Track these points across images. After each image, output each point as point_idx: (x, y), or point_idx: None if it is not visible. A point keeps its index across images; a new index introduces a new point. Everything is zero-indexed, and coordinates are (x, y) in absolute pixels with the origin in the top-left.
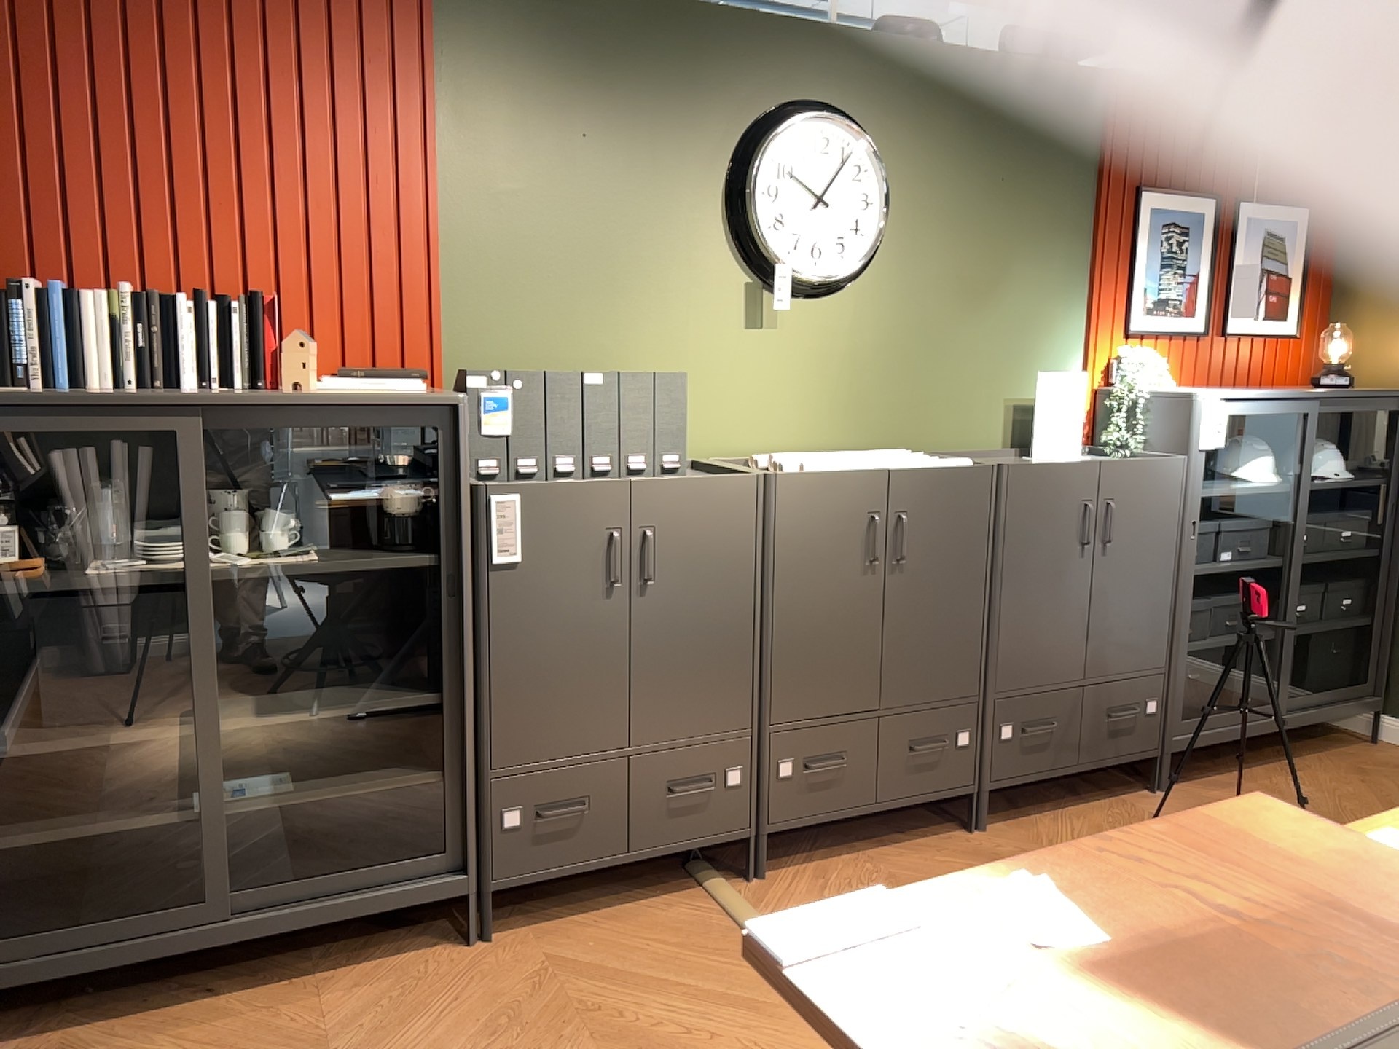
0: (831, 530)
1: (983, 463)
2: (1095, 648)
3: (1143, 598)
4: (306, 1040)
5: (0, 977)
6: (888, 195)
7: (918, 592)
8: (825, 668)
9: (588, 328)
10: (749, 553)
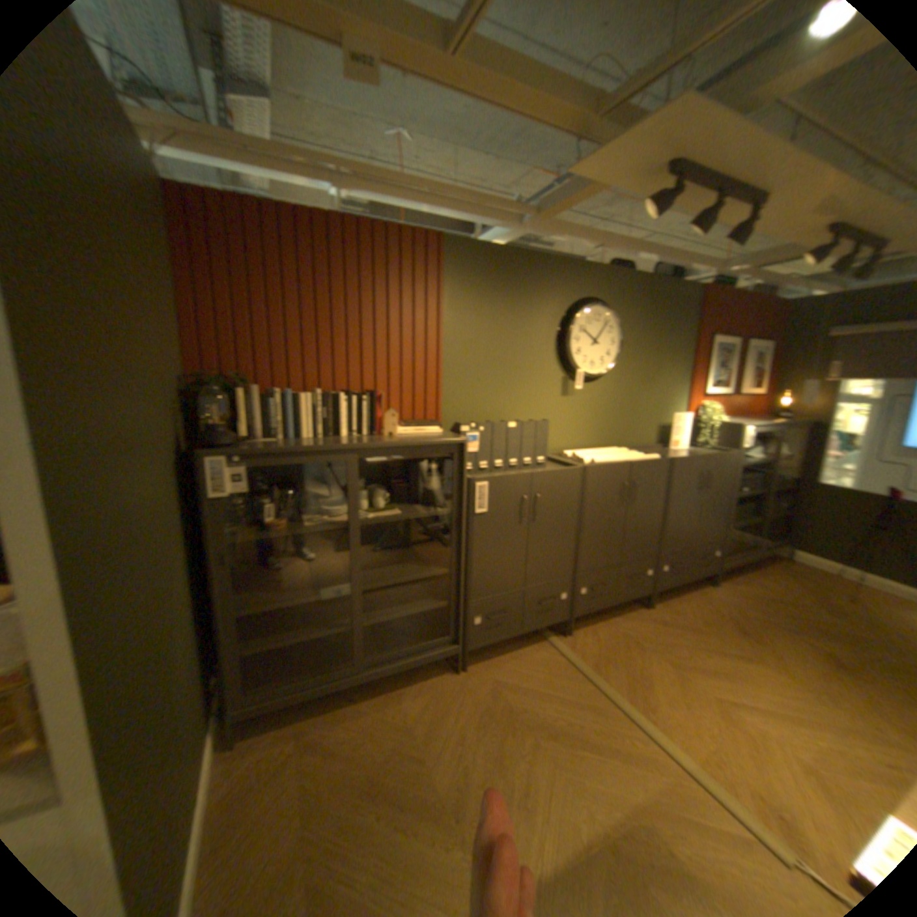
0: (608, 489)
1: (663, 456)
2: (700, 532)
3: (719, 510)
4: (404, 731)
5: (268, 708)
6: (621, 338)
7: (638, 513)
8: (602, 547)
9: (499, 399)
10: (576, 501)
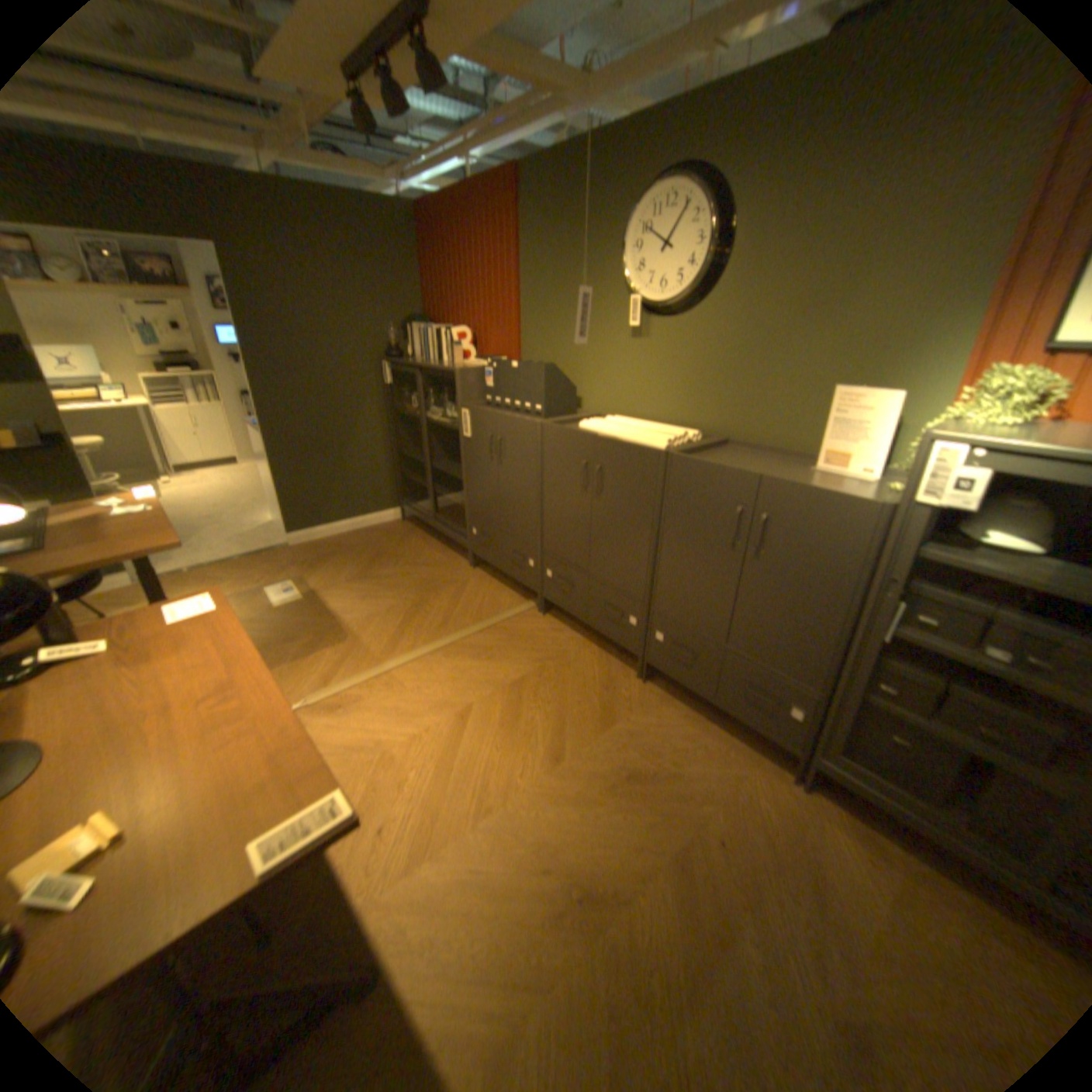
0: (566, 461)
1: (674, 448)
2: (737, 626)
3: (799, 617)
4: (418, 556)
5: (408, 508)
6: (723, 225)
7: (608, 515)
8: (564, 534)
9: (564, 338)
10: (534, 460)
